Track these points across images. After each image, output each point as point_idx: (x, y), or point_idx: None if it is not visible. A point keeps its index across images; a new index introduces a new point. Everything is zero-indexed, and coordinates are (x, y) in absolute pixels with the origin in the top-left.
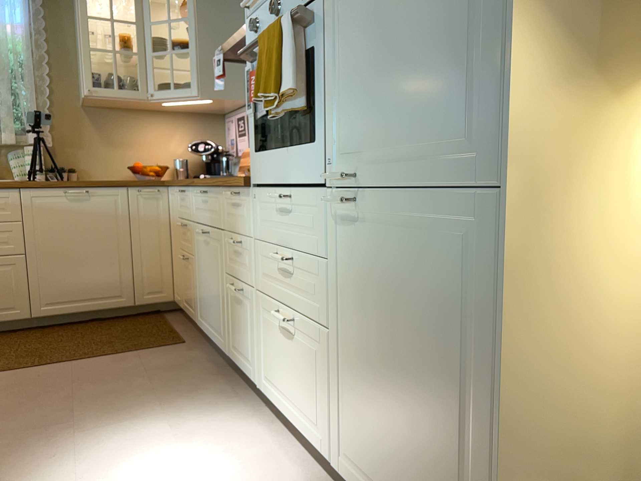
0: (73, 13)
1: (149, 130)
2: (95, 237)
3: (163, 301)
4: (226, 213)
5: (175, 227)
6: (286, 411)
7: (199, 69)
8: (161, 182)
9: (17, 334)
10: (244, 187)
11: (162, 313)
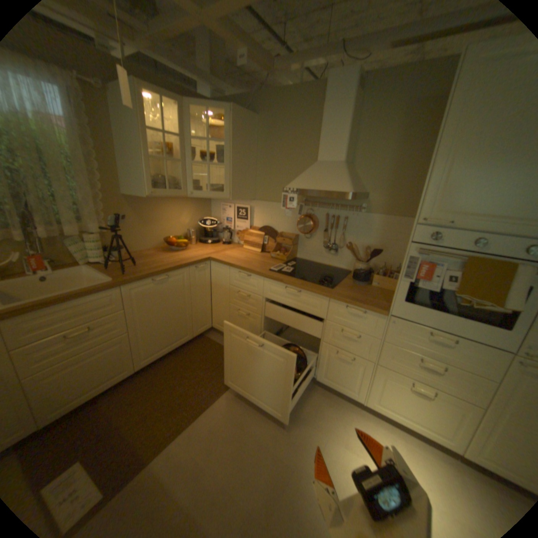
0: (108, 112)
1: (169, 210)
2: (172, 306)
3: (207, 330)
4: (334, 314)
5: (223, 289)
6: (404, 423)
7: (229, 181)
8: (208, 260)
9: (127, 387)
10: (382, 315)
11: (203, 335)
